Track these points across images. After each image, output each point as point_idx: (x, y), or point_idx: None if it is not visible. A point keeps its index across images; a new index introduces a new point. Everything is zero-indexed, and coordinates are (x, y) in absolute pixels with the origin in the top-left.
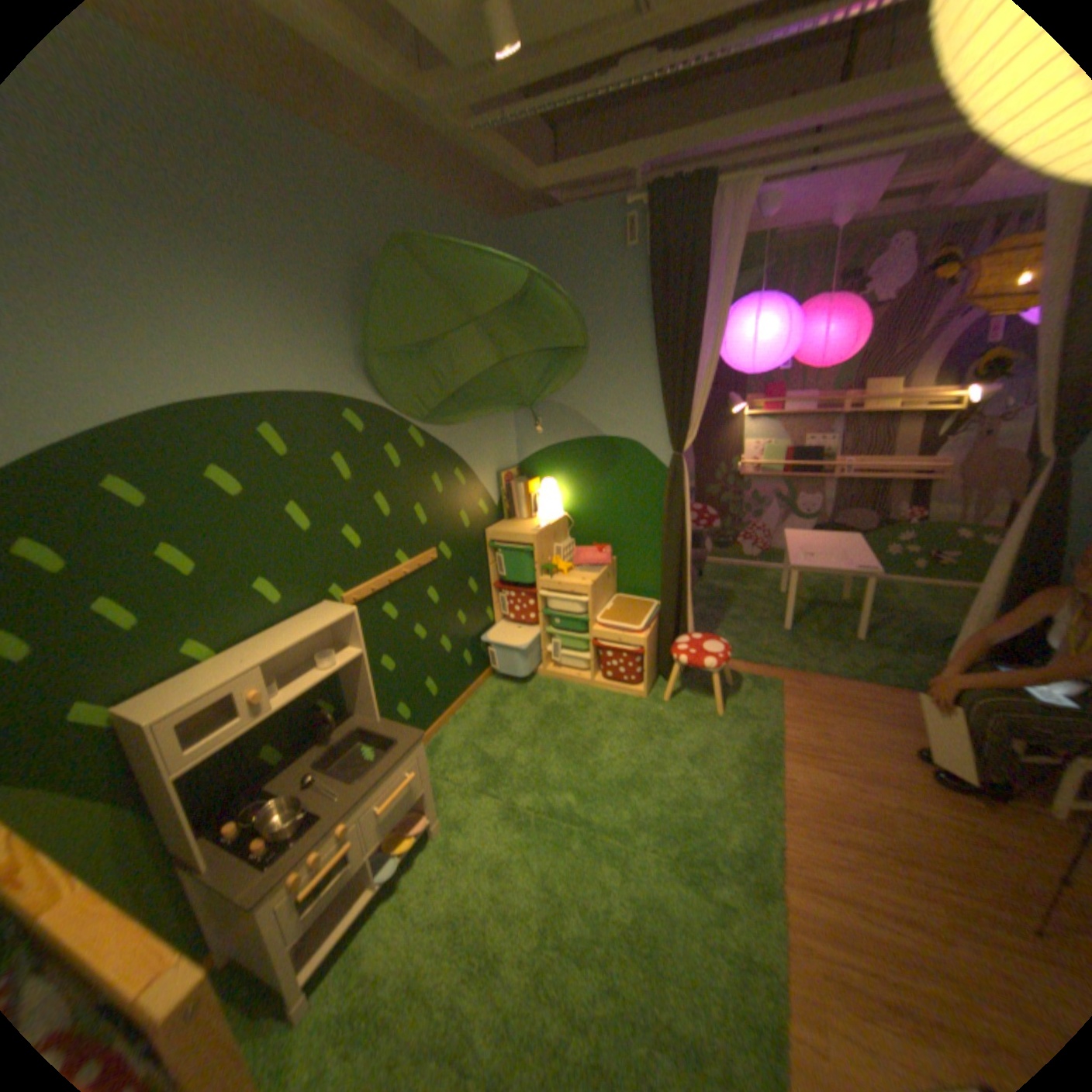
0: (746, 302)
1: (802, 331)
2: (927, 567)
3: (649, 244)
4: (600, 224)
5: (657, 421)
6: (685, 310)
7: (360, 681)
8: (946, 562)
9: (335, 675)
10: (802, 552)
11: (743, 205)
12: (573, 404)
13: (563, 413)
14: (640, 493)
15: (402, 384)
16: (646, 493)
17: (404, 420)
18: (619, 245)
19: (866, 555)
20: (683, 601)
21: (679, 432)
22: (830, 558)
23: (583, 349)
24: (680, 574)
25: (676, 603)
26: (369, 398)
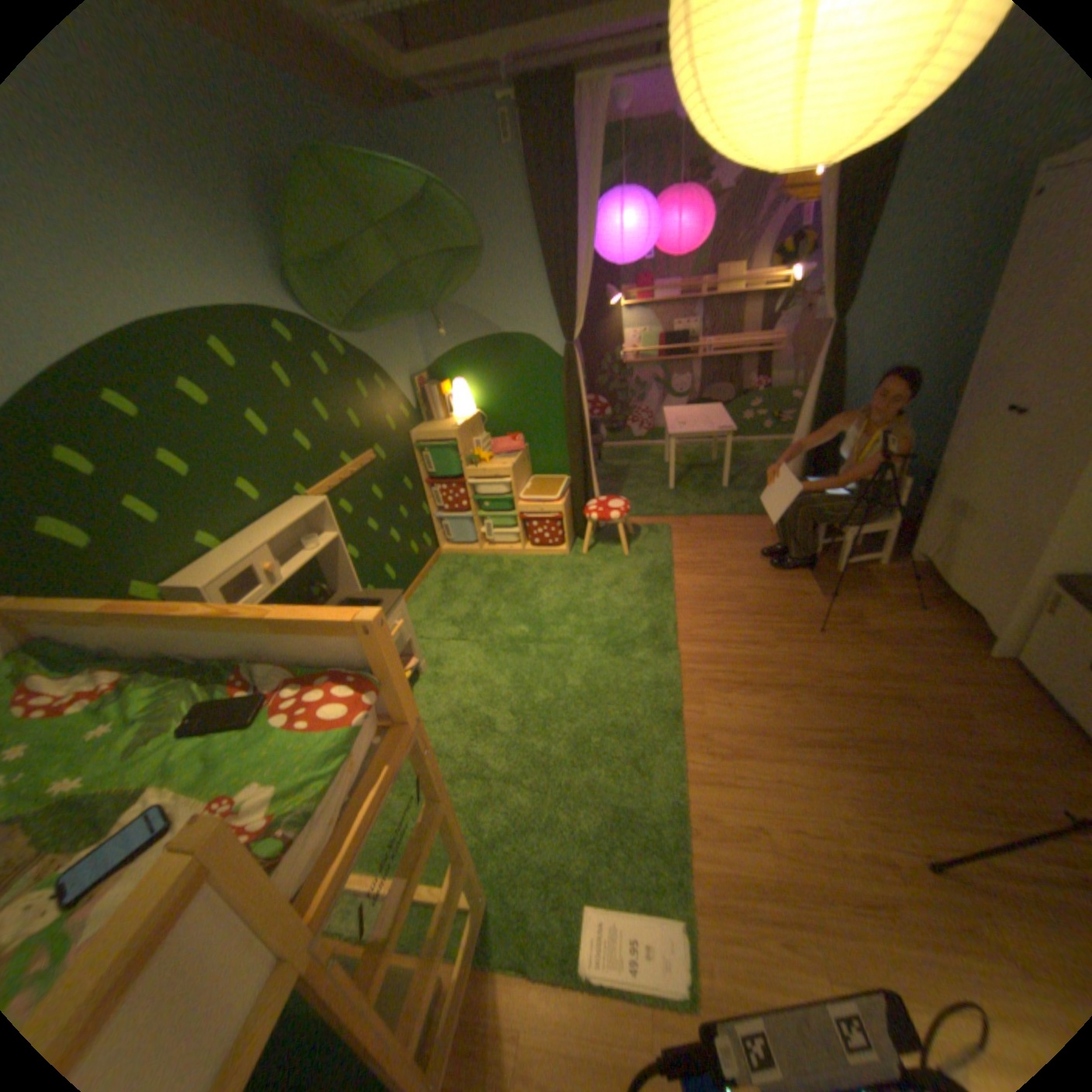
0: (610, 197)
1: (659, 224)
2: (771, 426)
3: (521, 142)
4: (472, 120)
5: (548, 315)
6: (560, 208)
7: (338, 560)
8: (784, 421)
9: (314, 561)
10: (676, 423)
11: (598, 104)
12: (471, 305)
13: (462, 315)
14: (541, 383)
15: (316, 293)
16: (546, 383)
17: (322, 329)
18: (492, 142)
19: (724, 419)
20: (587, 470)
21: (568, 323)
22: (697, 425)
23: (478, 250)
24: (582, 449)
25: (582, 474)
26: (290, 309)
